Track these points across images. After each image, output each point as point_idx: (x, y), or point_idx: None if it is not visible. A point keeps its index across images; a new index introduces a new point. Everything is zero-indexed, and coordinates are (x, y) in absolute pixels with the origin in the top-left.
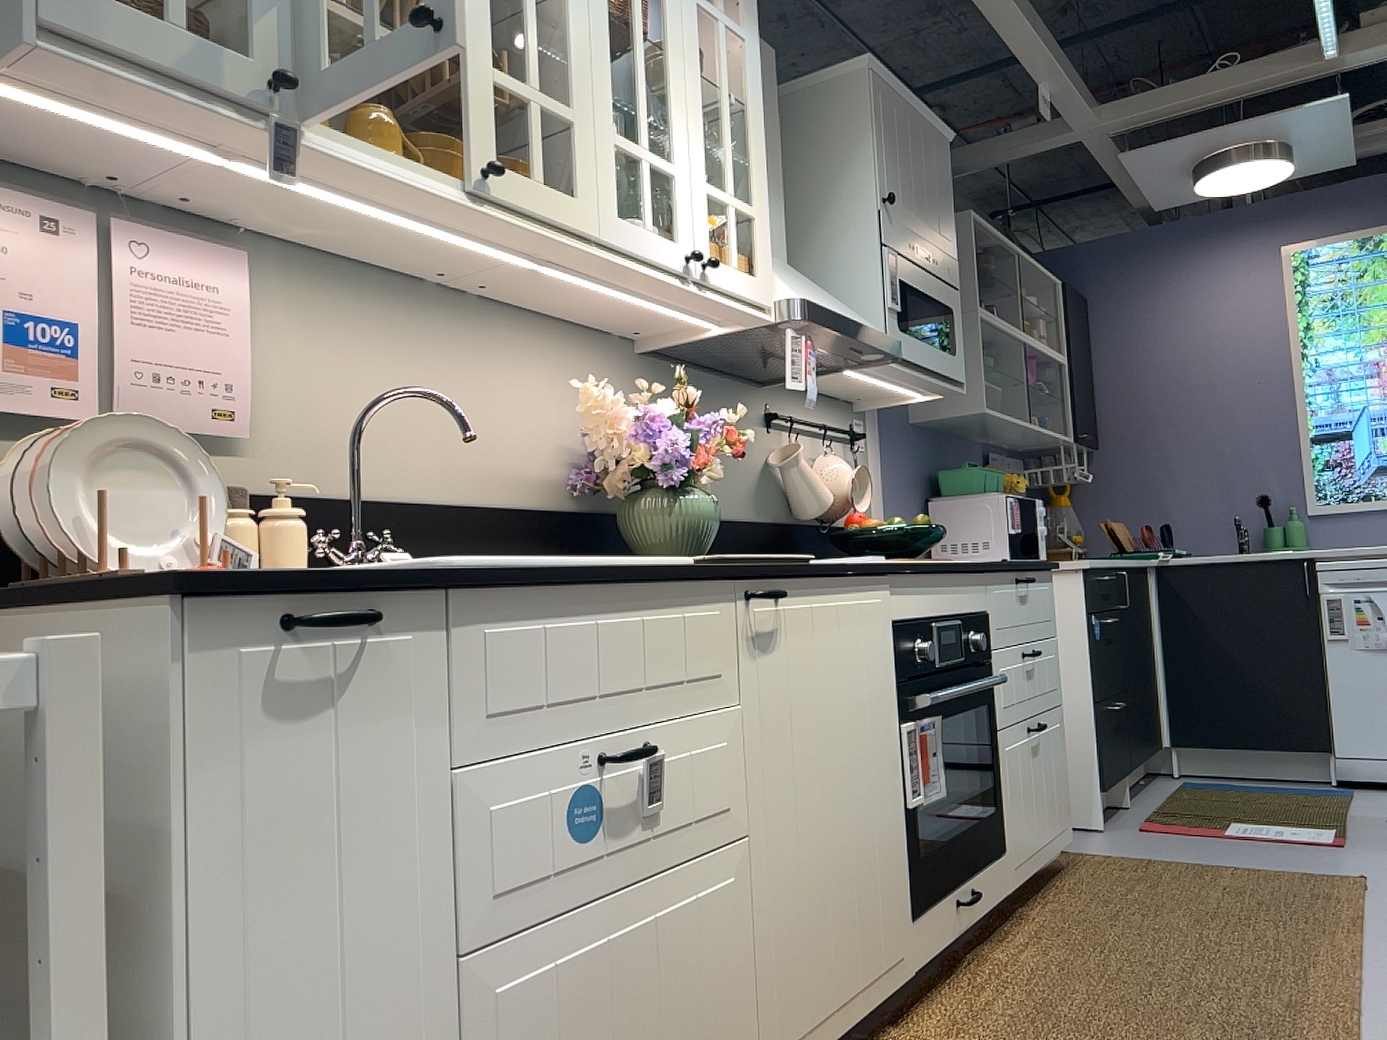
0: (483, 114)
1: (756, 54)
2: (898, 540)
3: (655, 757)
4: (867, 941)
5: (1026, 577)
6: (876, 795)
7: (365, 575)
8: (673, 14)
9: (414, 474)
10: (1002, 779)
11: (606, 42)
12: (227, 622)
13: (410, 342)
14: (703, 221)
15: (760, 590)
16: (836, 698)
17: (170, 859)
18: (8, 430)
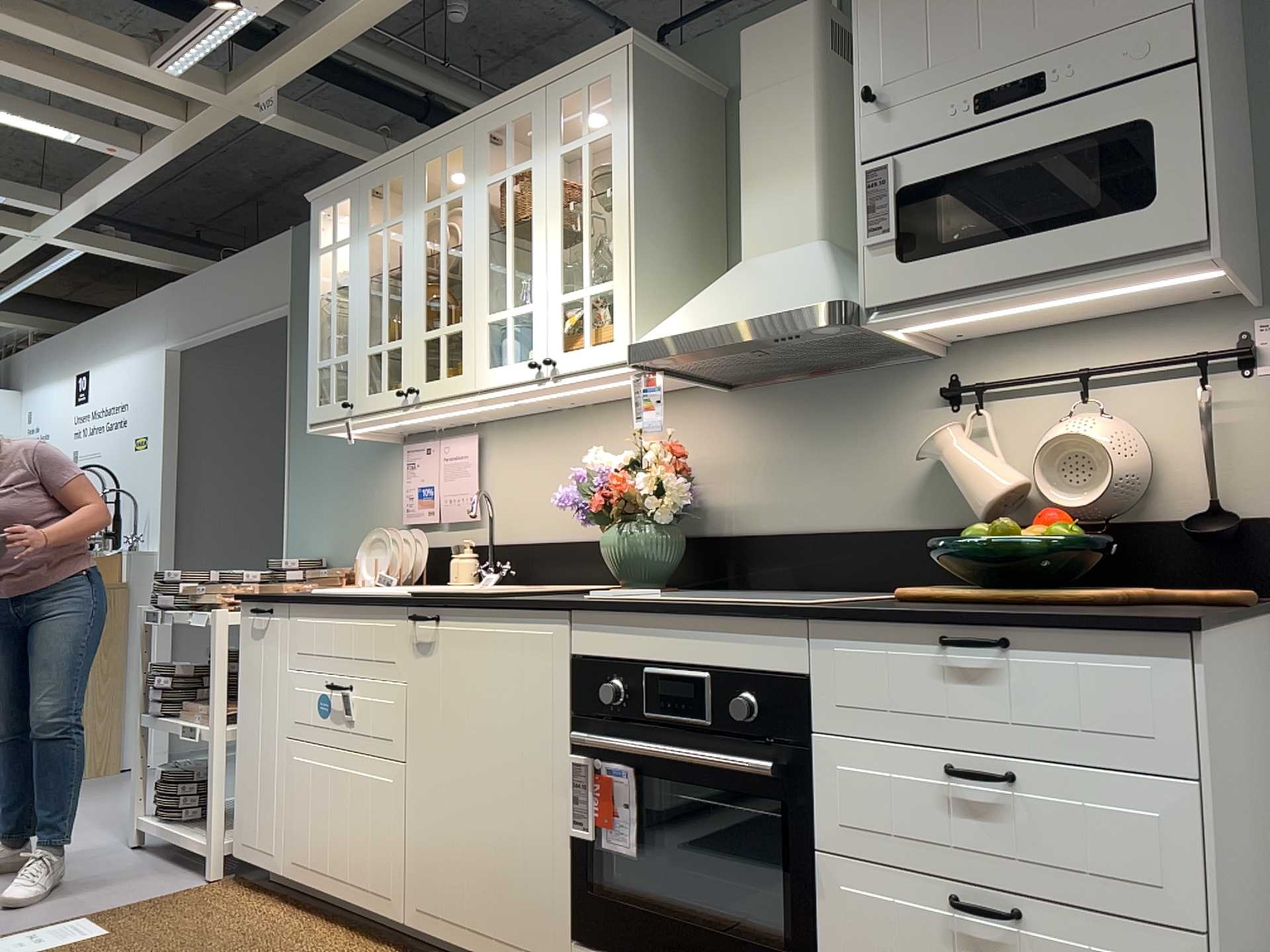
0: (417, 361)
1: (621, 134)
2: (973, 556)
3: (345, 691)
4: (504, 907)
5: (988, 636)
6: (525, 799)
7: (268, 596)
8: (536, 188)
9: (551, 525)
10: (820, 923)
11: (483, 259)
12: (249, 608)
13: (550, 448)
14: (556, 326)
15: (421, 614)
16: (484, 703)
17: (240, 670)
18: (423, 529)
